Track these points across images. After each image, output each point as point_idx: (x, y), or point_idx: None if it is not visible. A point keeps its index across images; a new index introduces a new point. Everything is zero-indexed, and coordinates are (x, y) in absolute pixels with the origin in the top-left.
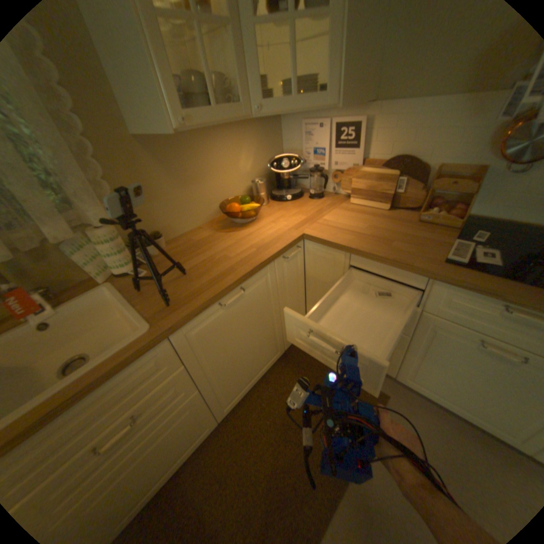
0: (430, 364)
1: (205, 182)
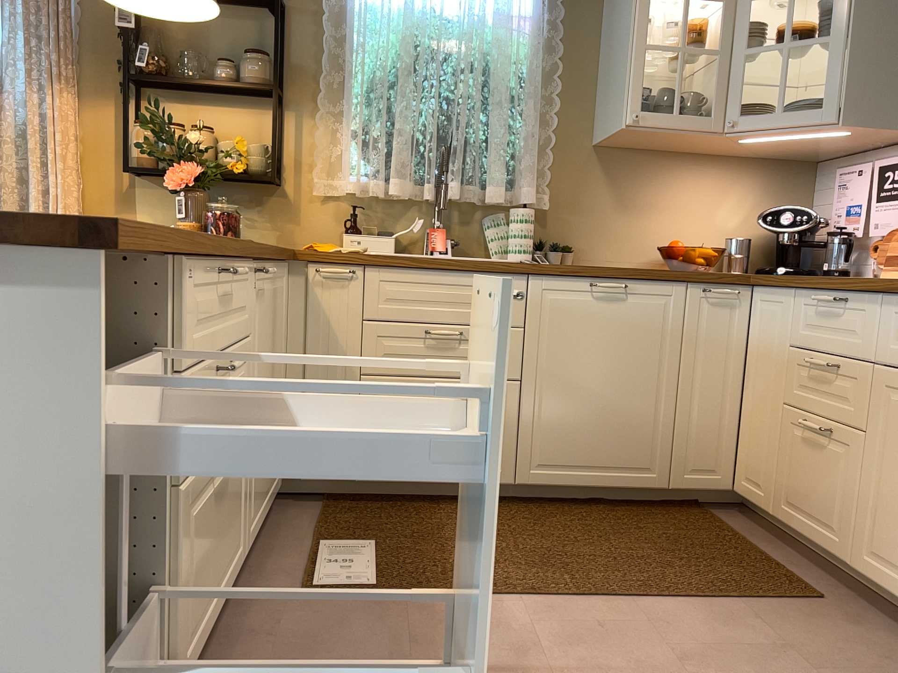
0: (891, 489)
1: (656, 217)
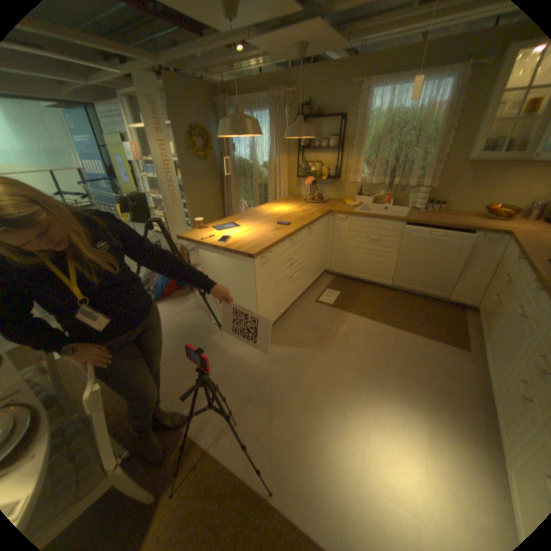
0: (501, 330)
1: (494, 190)
